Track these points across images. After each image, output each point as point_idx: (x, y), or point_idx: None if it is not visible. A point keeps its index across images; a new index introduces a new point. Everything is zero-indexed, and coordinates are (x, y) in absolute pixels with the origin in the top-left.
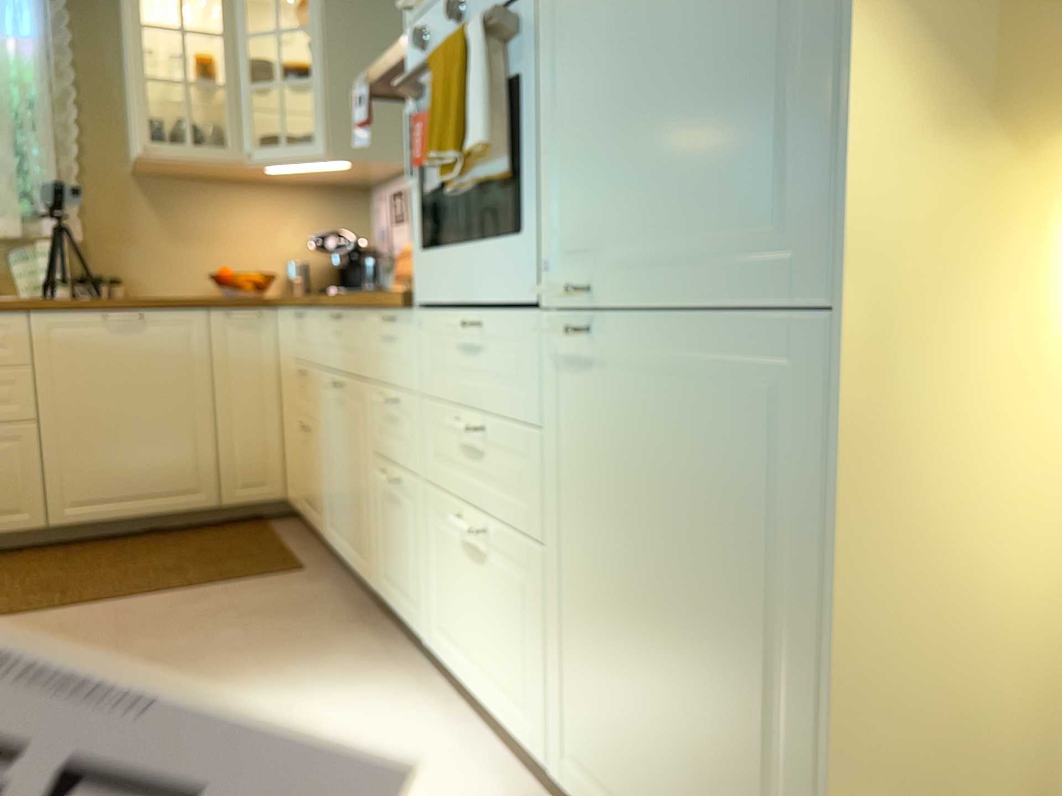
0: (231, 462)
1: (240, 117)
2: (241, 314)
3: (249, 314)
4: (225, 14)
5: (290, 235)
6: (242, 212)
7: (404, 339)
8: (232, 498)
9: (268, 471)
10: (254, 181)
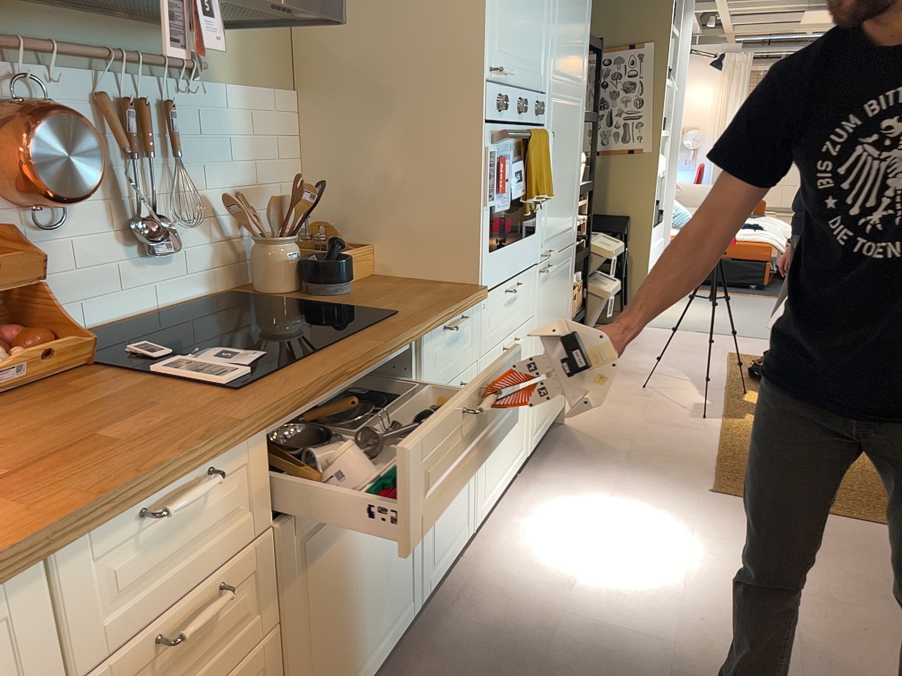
0: None
1: None
2: None
3: None
4: None
5: None
6: None
7: (467, 327)
8: None
9: None
10: None
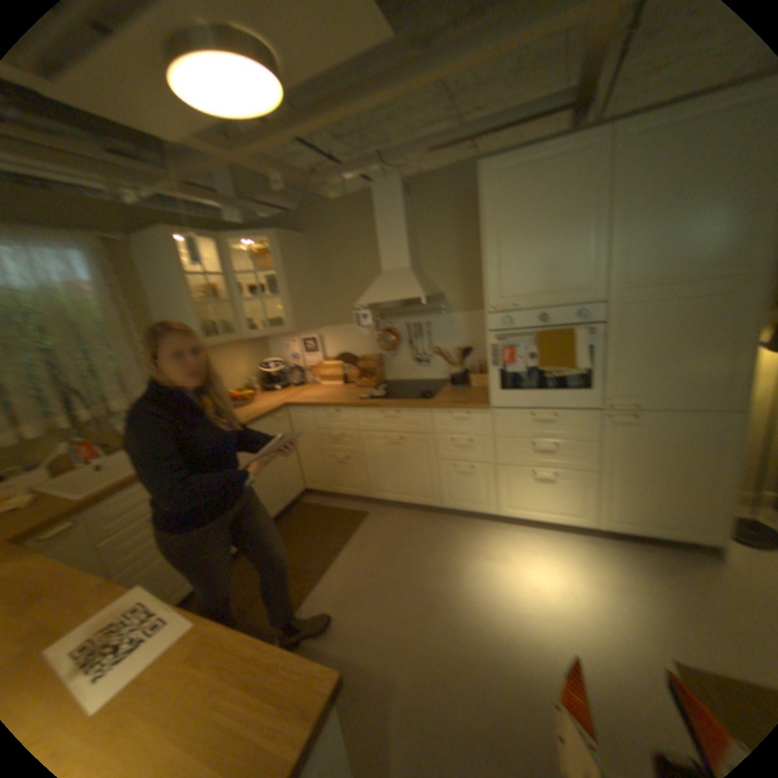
0: (288, 485)
1: (239, 318)
2: (281, 416)
3: (284, 415)
4: (214, 263)
5: (244, 367)
6: (223, 361)
7: (477, 419)
8: (292, 500)
9: (300, 481)
10: (224, 344)
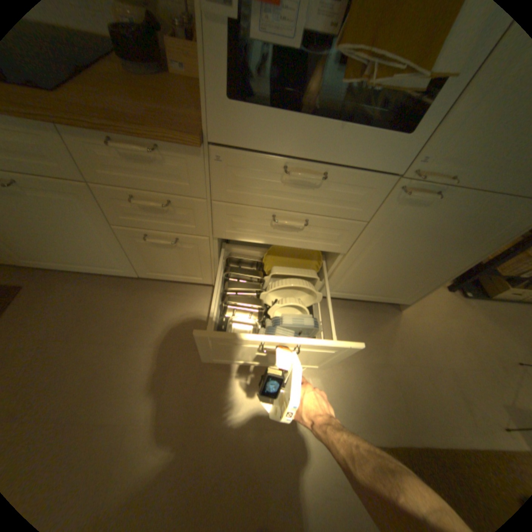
0: None
1: None
2: None
3: None
4: None
5: None
6: None
7: (175, 161)
8: None
9: None
10: None
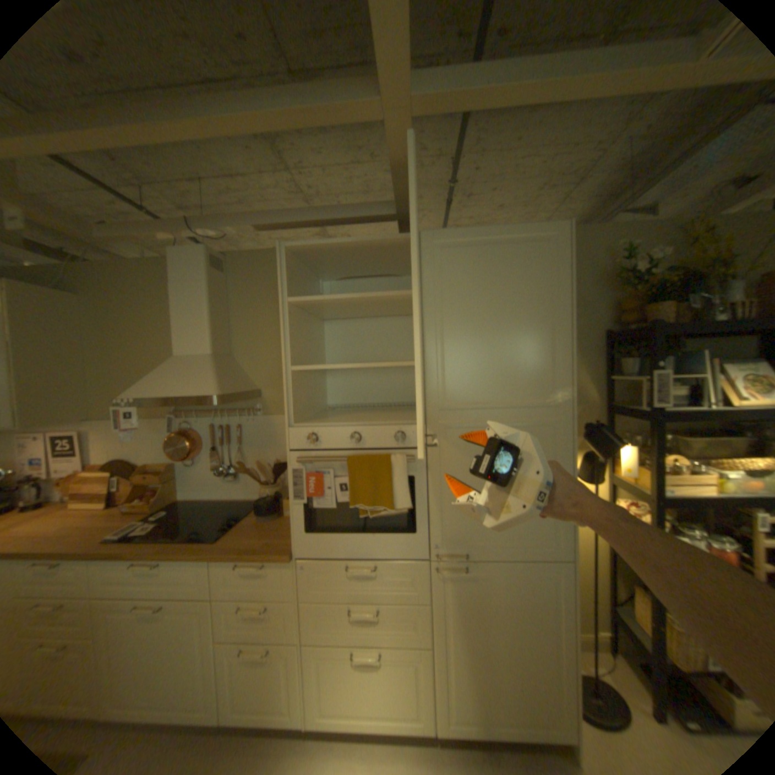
0: None
1: None
2: None
3: None
4: None
5: None
6: None
7: (273, 575)
8: None
9: None
10: None
